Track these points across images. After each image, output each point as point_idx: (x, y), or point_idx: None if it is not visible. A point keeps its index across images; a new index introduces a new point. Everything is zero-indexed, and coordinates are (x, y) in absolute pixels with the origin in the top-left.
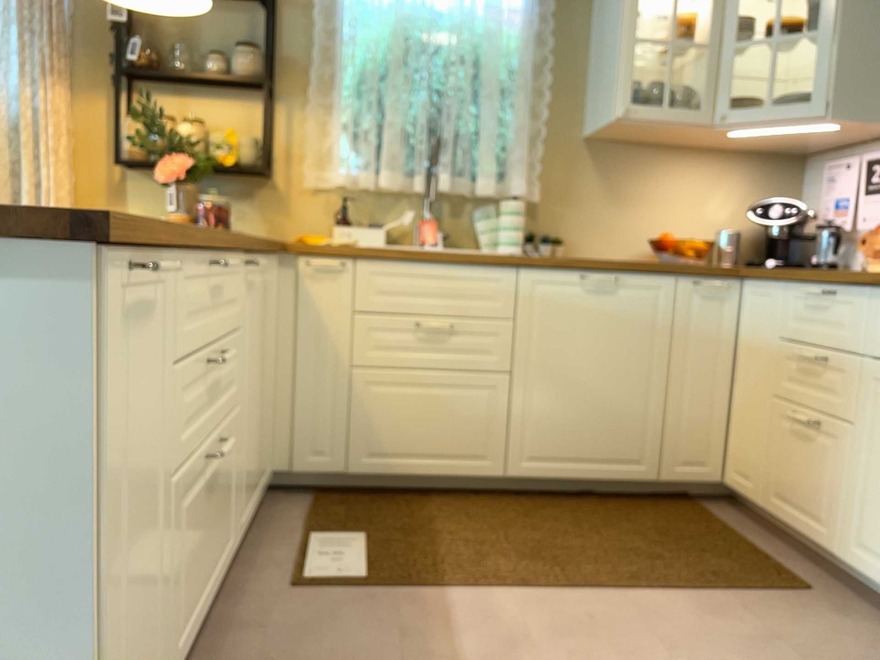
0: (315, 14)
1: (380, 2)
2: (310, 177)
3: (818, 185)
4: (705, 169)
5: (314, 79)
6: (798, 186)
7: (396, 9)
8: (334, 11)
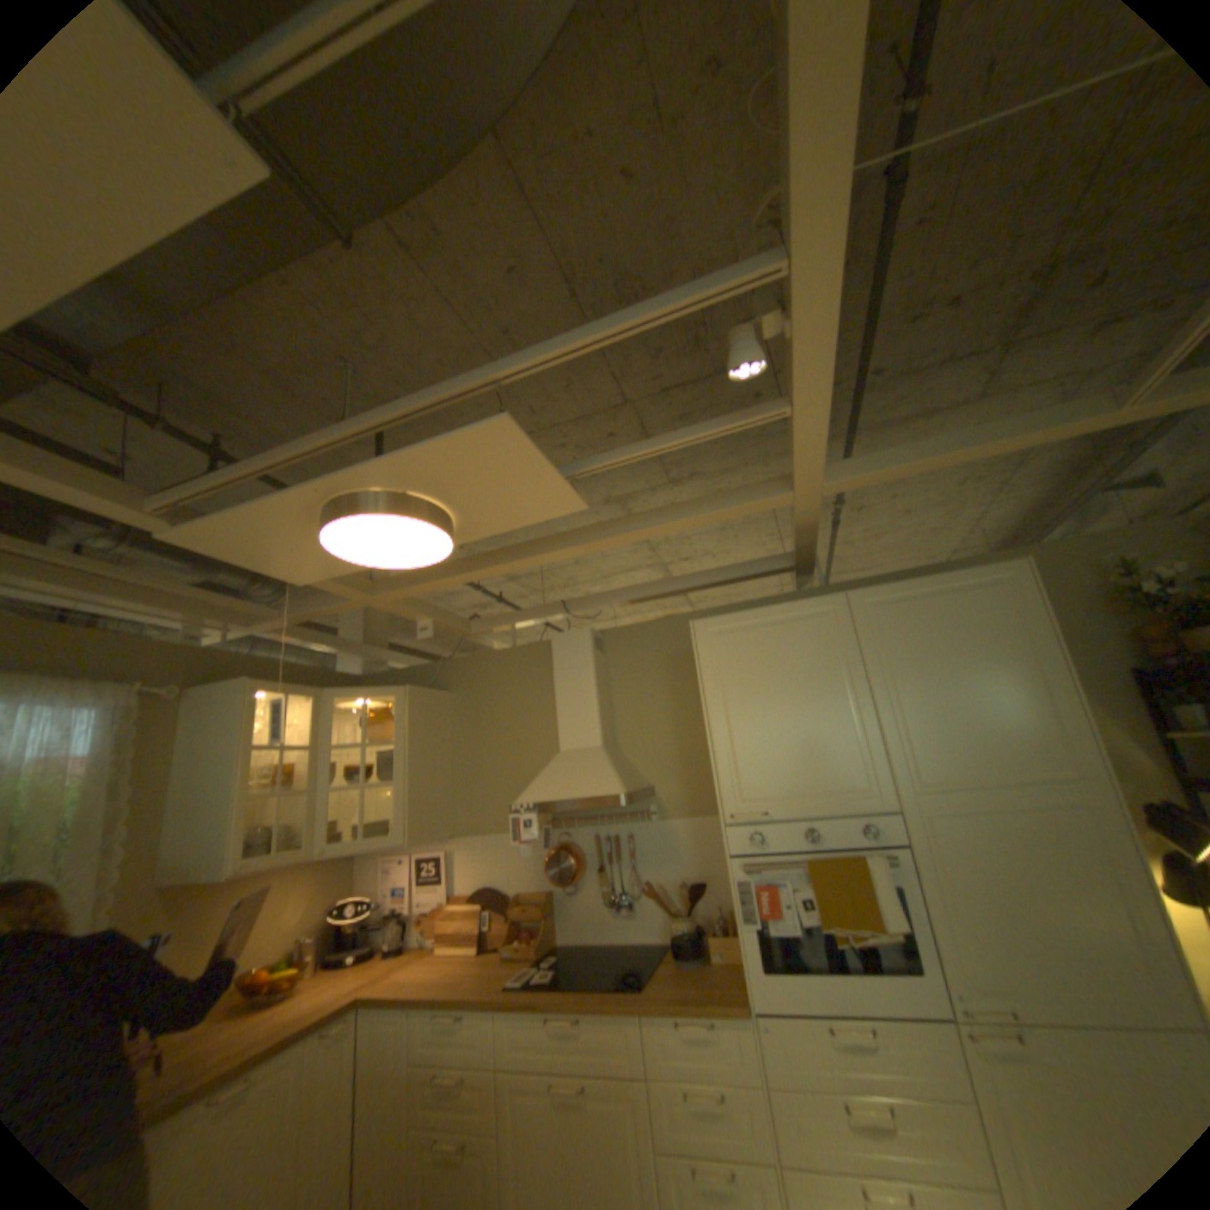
0: None
1: None
2: None
3: (365, 874)
4: (277, 885)
5: None
6: (348, 876)
7: None
8: None
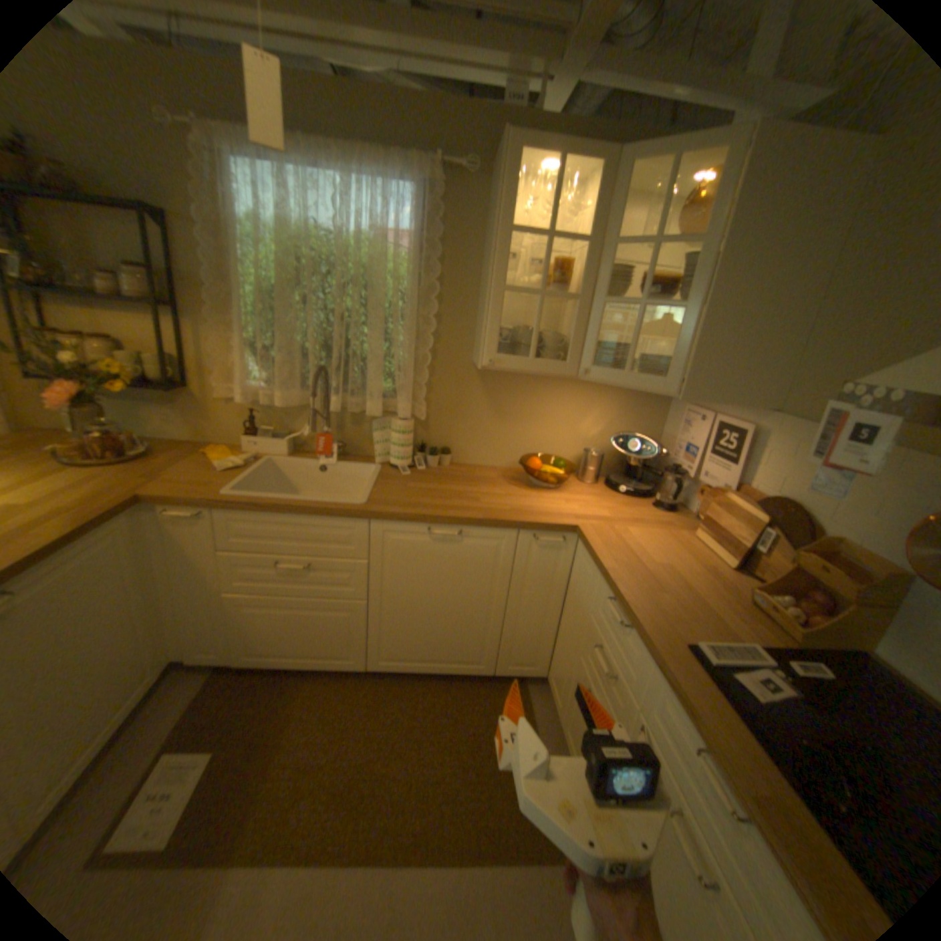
0: (195, 232)
1: (267, 218)
2: (217, 389)
3: (678, 415)
4: (580, 393)
5: (206, 298)
6: (662, 411)
7: (277, 230)
8: (221, 226)
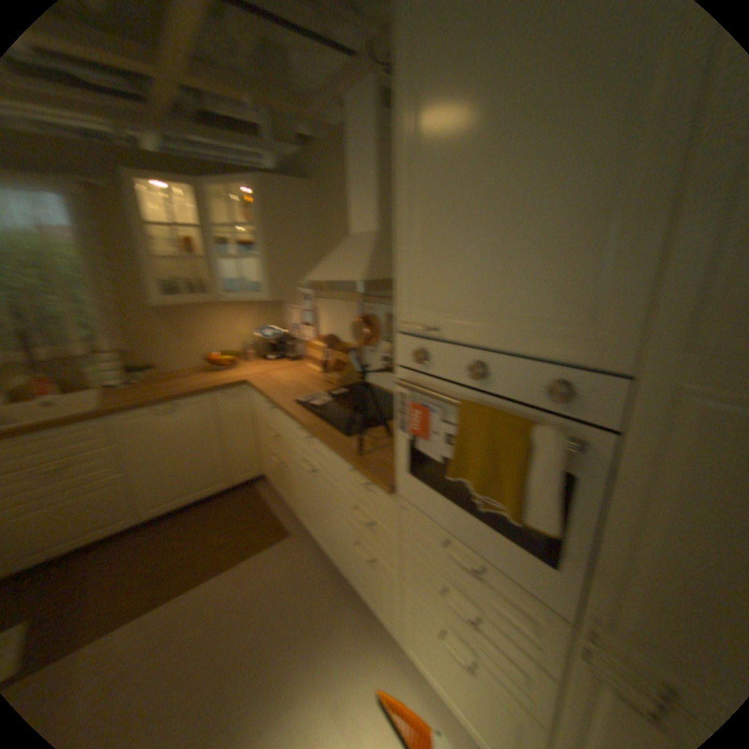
0: None
1: None
2: None
3: (283, 311)
4: (224, 310)
5: None
6: (276, 311)
7: None
8: None
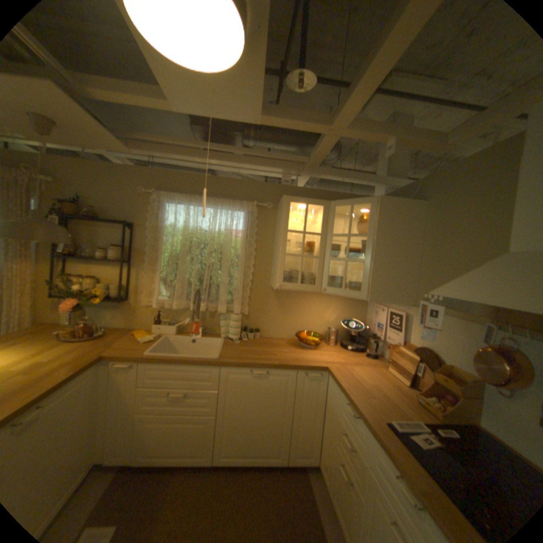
0: (146, 232)
1: (179, 226)
2: (143, 301)
3: (372, 309)
4: (323, 299)
5: (146, 259)
6: (364, 307)
7: (183, 231)
8: (158, 229)
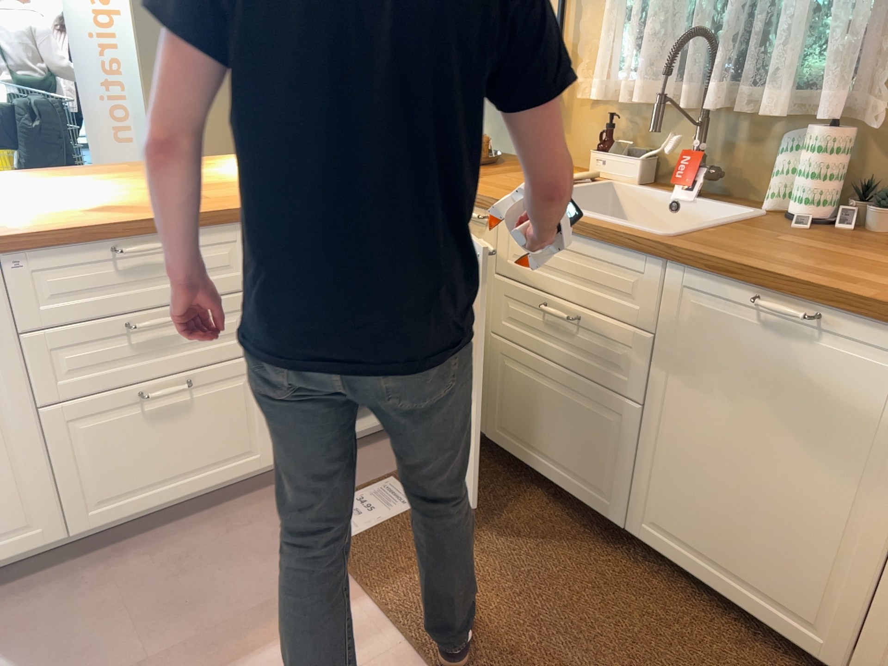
0: None
1: None
2: (583, 86)
3: None
4: None
5: None
6: None
7: None
8: None
